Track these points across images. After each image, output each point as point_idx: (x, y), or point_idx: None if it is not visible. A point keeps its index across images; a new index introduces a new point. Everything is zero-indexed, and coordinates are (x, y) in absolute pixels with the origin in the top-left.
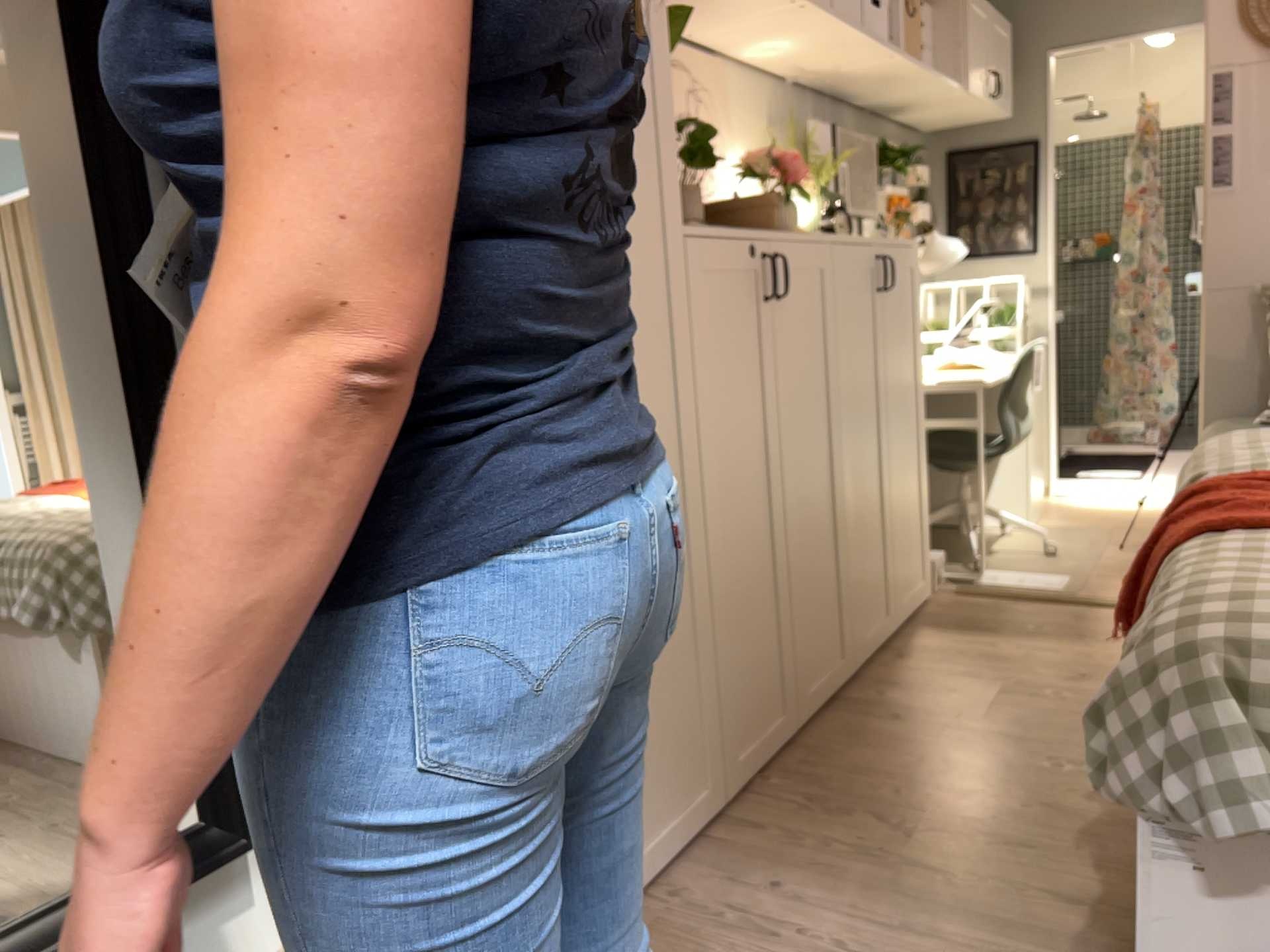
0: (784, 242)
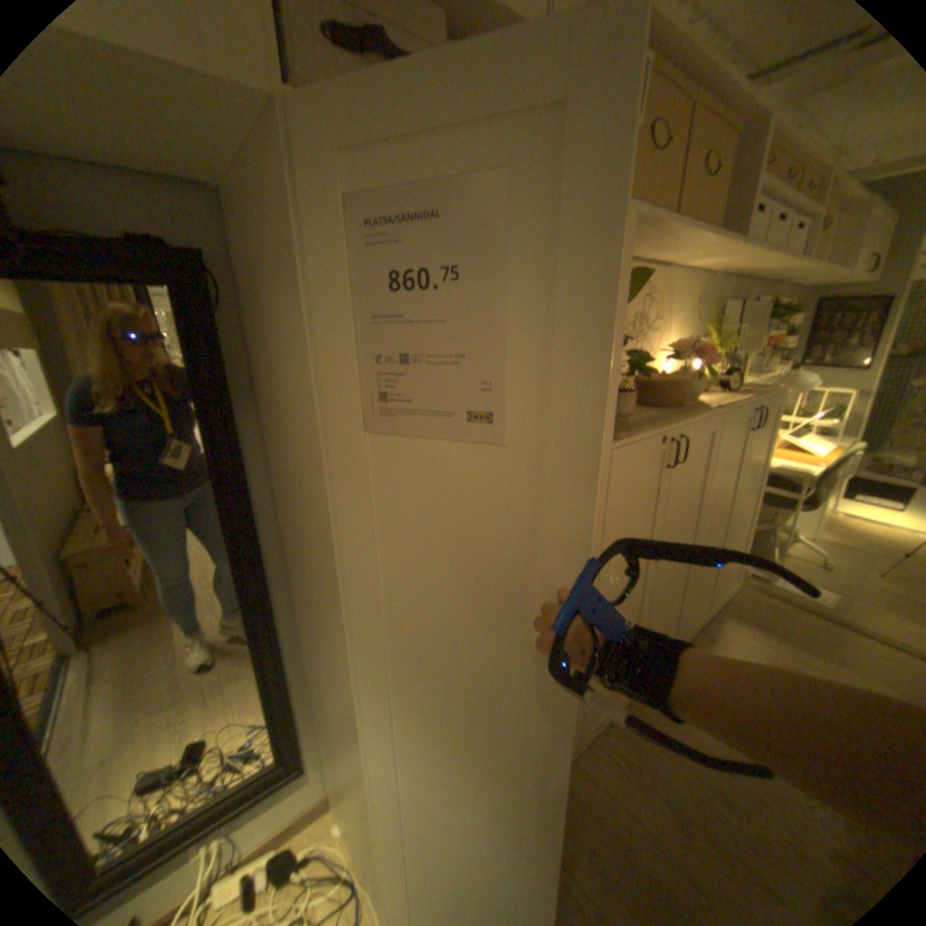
0: (690, 426)
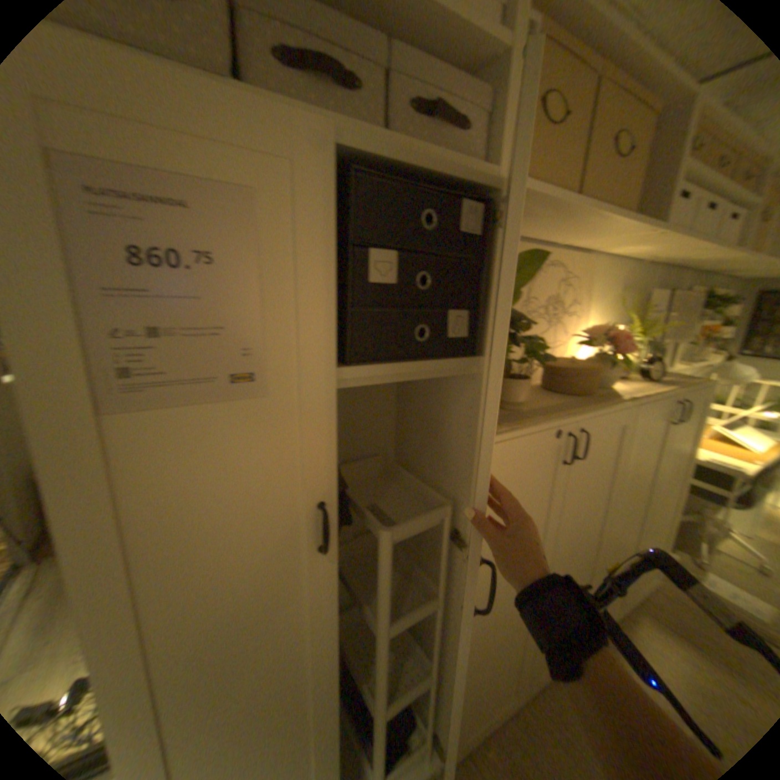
0: (592, 420)
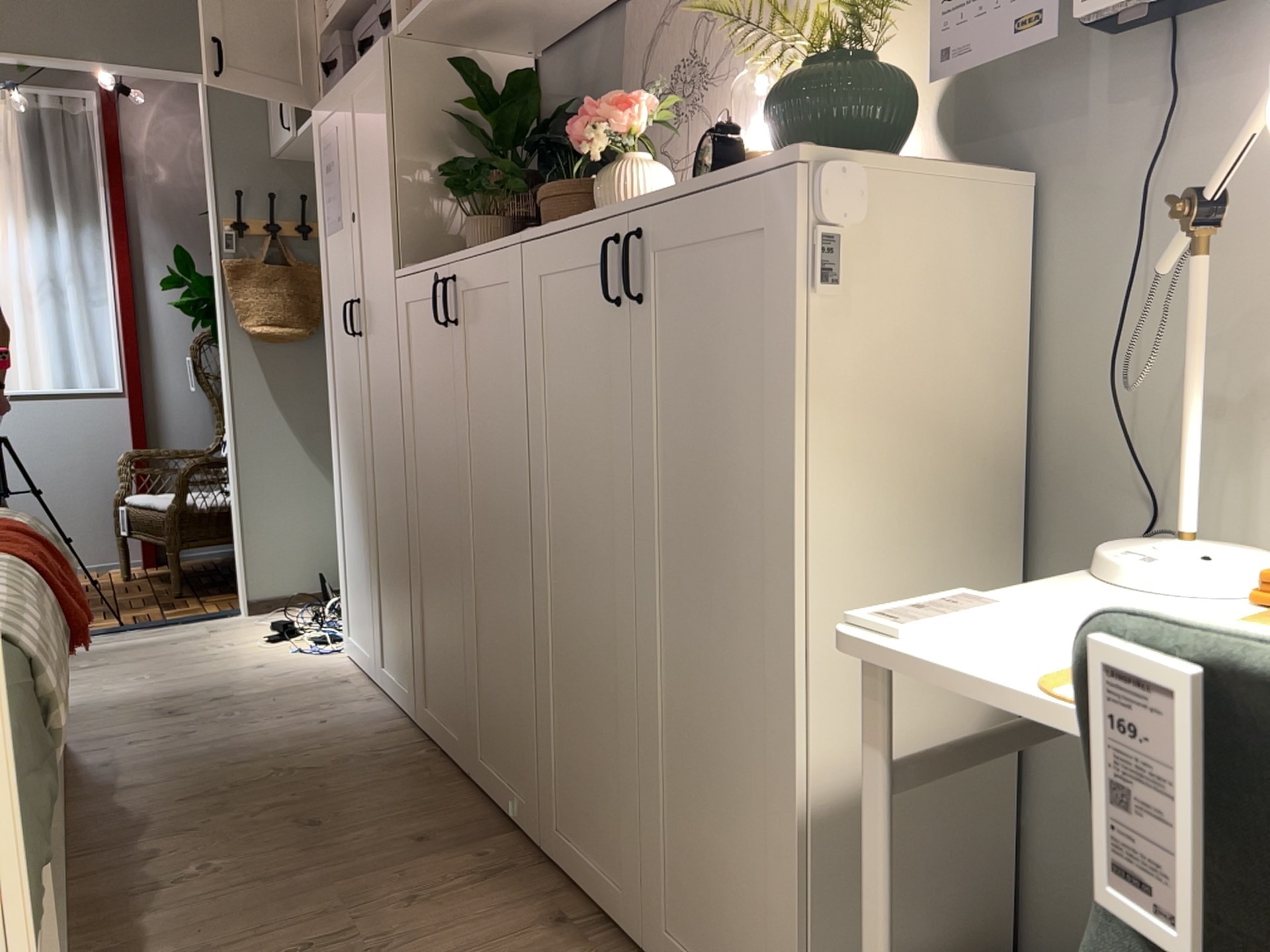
0: (460, 263)
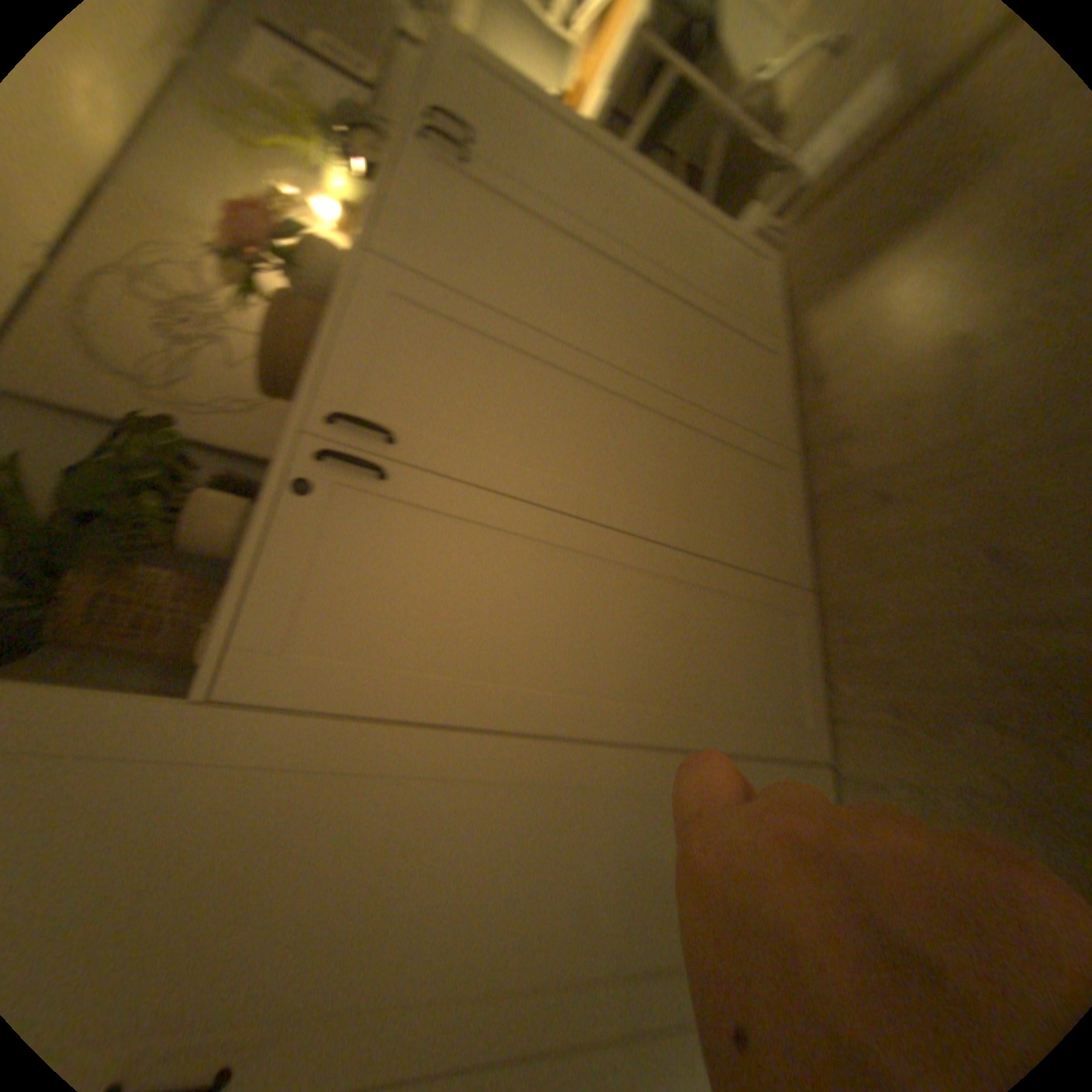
0: (318, 383)
